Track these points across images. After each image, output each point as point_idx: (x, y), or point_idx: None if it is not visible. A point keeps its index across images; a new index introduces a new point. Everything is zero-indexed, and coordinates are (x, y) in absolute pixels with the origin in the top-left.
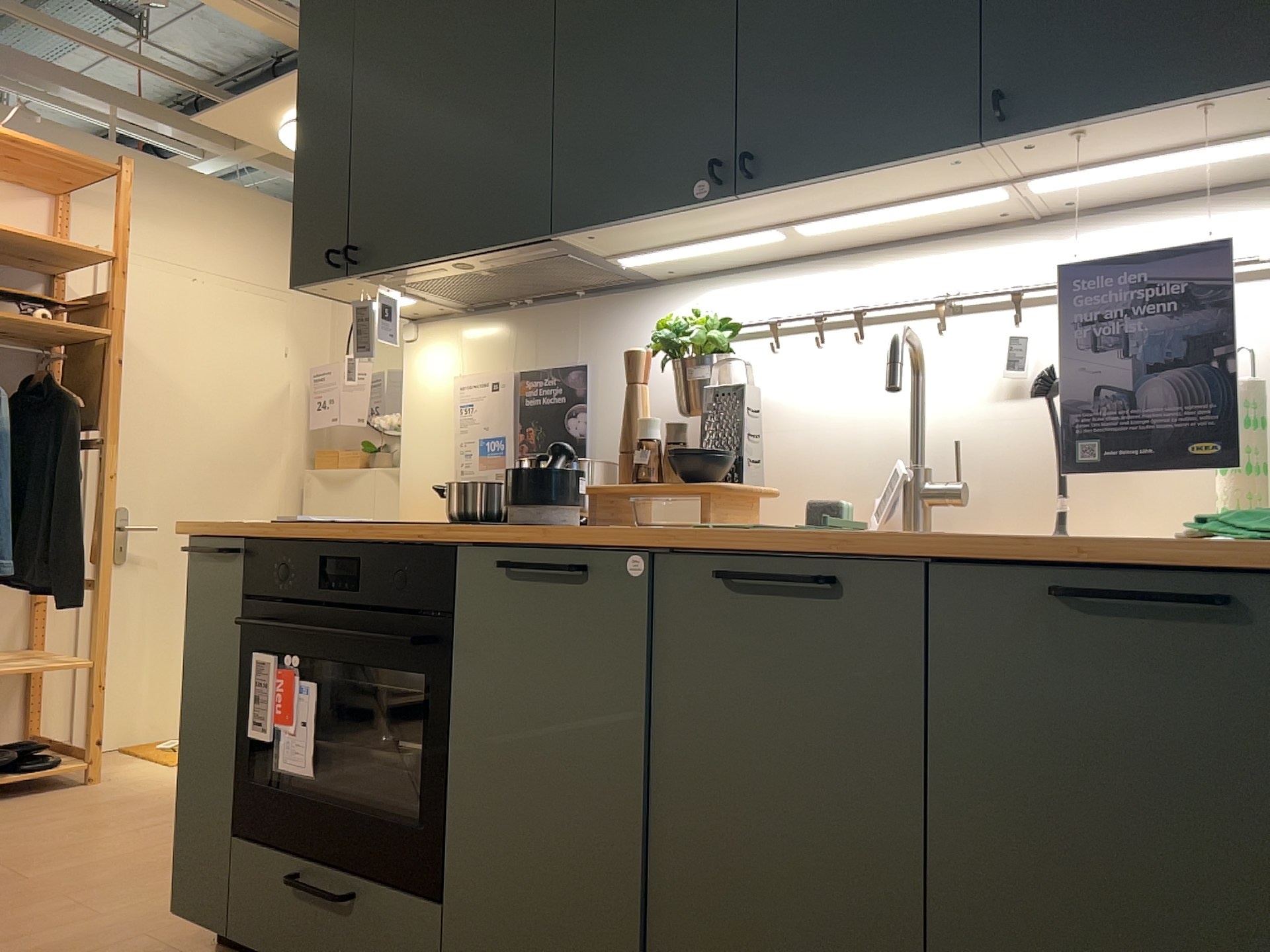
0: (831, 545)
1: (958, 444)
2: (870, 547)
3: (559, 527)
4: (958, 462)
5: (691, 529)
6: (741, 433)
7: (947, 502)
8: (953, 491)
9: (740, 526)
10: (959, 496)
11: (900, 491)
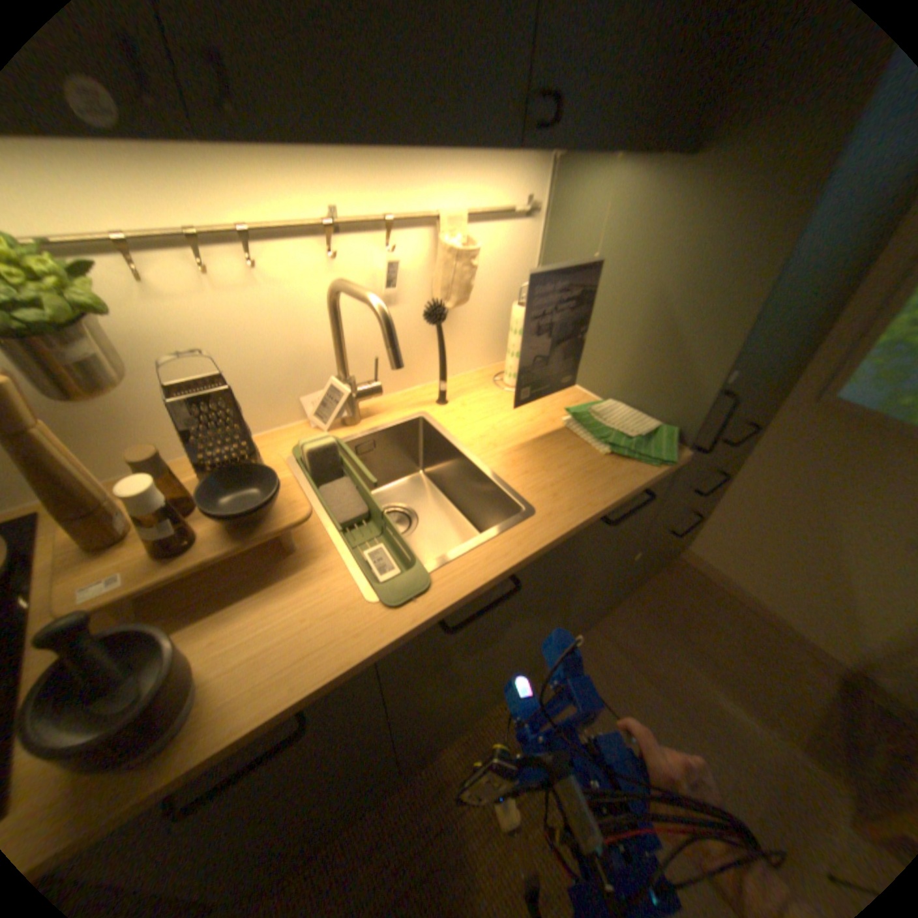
0: (515, 566)
1: (377, 361)
2: (536, 555)
3: (195, 708)
4: (377, 372)
5: (376, 608)
6: (232, 434)
7: (365, 396)
8: (376, 392)
9: (425, 582)
10: (375, 391)
11: (340, 403)
